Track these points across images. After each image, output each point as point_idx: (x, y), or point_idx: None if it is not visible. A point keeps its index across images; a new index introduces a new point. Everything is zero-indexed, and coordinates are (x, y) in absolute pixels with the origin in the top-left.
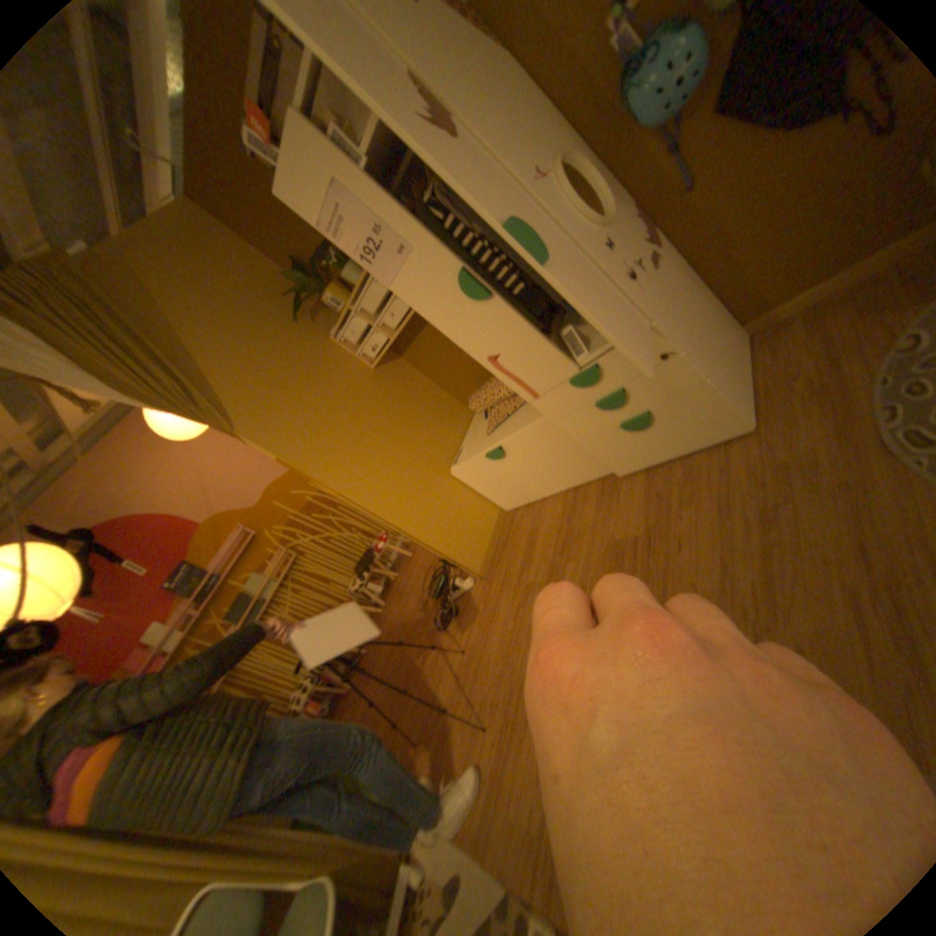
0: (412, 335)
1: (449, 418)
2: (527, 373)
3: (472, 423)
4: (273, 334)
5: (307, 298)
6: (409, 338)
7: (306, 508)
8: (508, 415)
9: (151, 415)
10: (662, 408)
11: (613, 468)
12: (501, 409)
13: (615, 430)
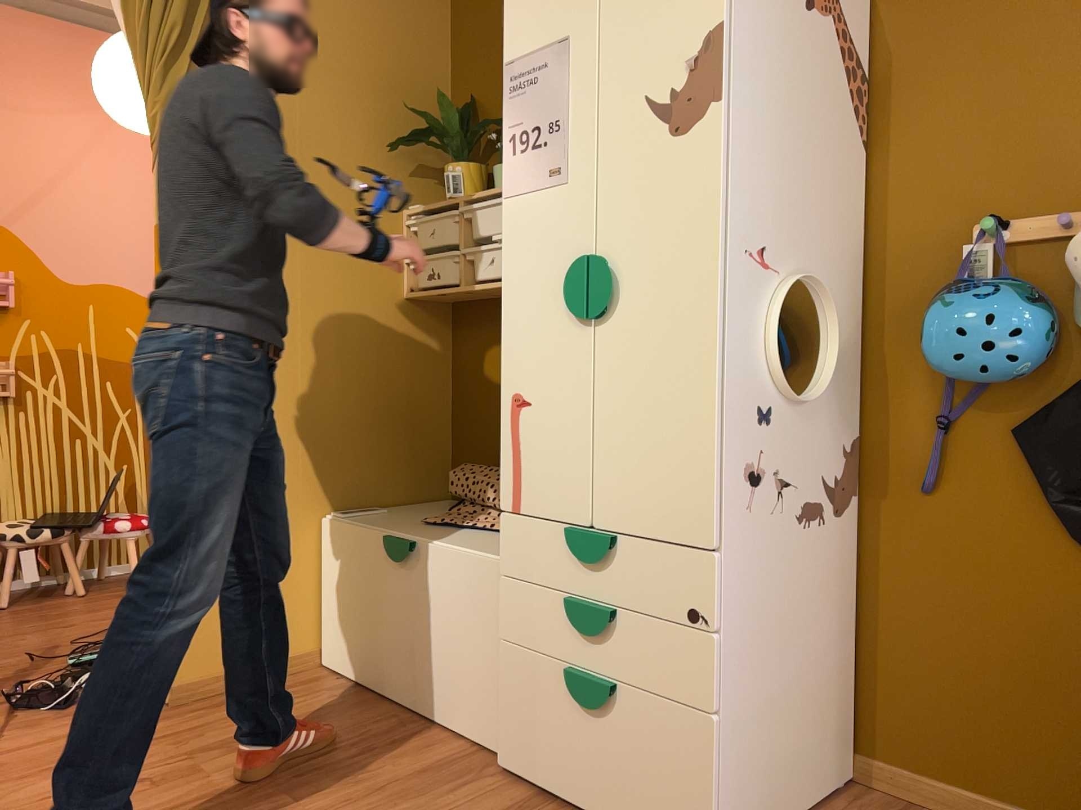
0: (489, 320)
1: (410, 463)
2: (532, 466)
3: (428, 504)
4: (348, 132)
5: (435, 154)
6: (482, 321)
7: (112, 366)
8: (470, 528)
9: (118, 50)
10: (631, 702)
11: (503, 747)
12: (475, 516)
13: (554, 674)
